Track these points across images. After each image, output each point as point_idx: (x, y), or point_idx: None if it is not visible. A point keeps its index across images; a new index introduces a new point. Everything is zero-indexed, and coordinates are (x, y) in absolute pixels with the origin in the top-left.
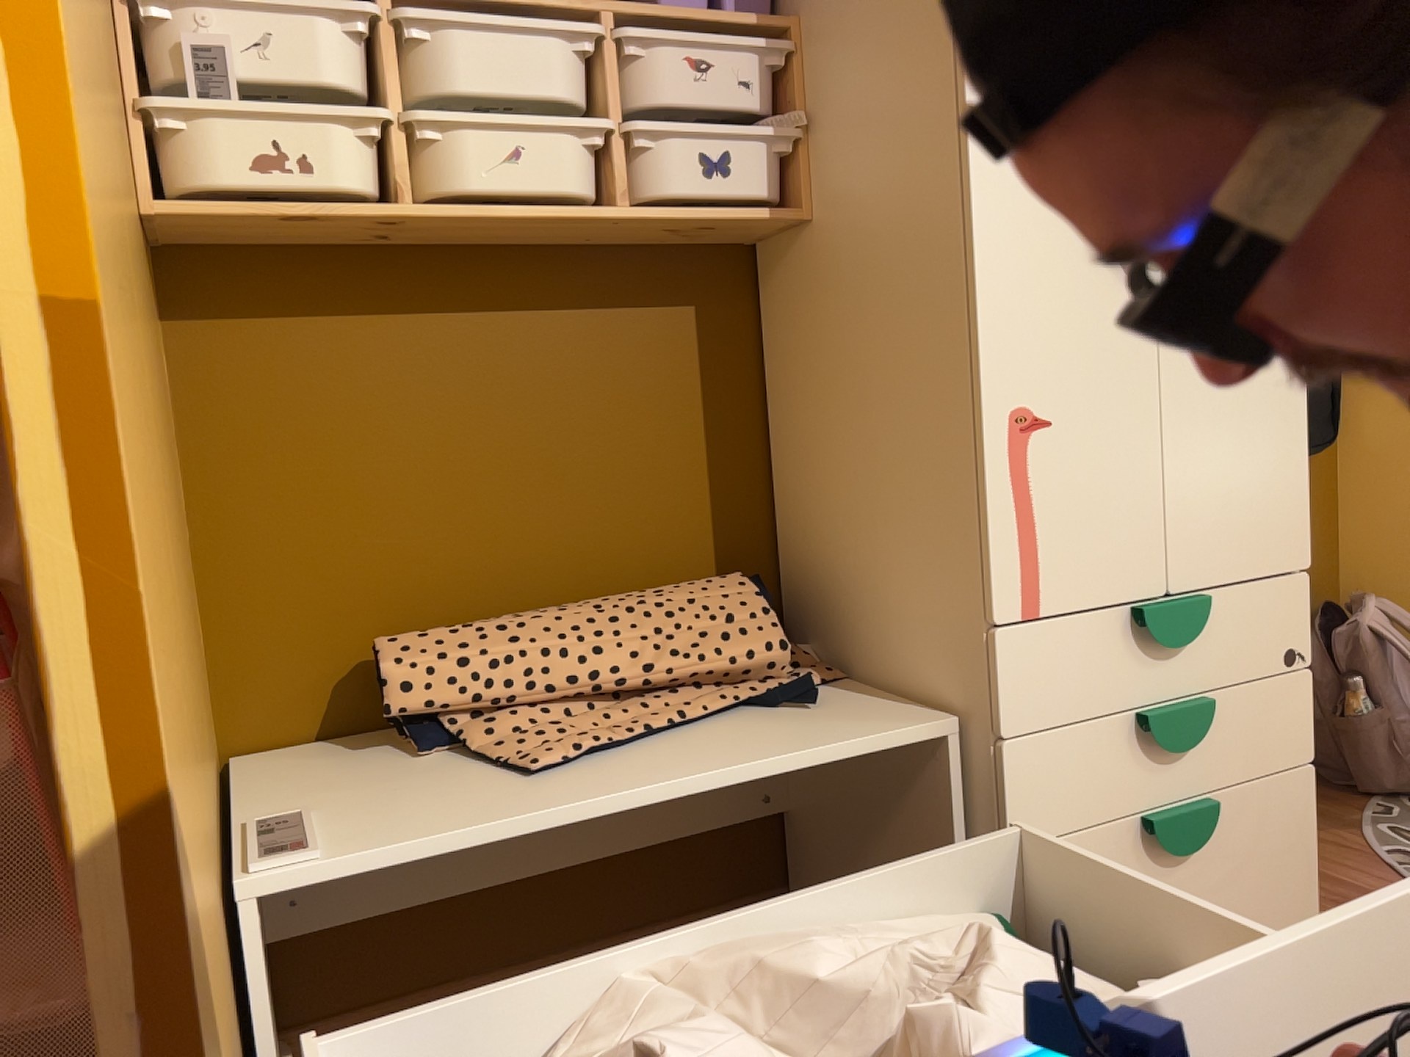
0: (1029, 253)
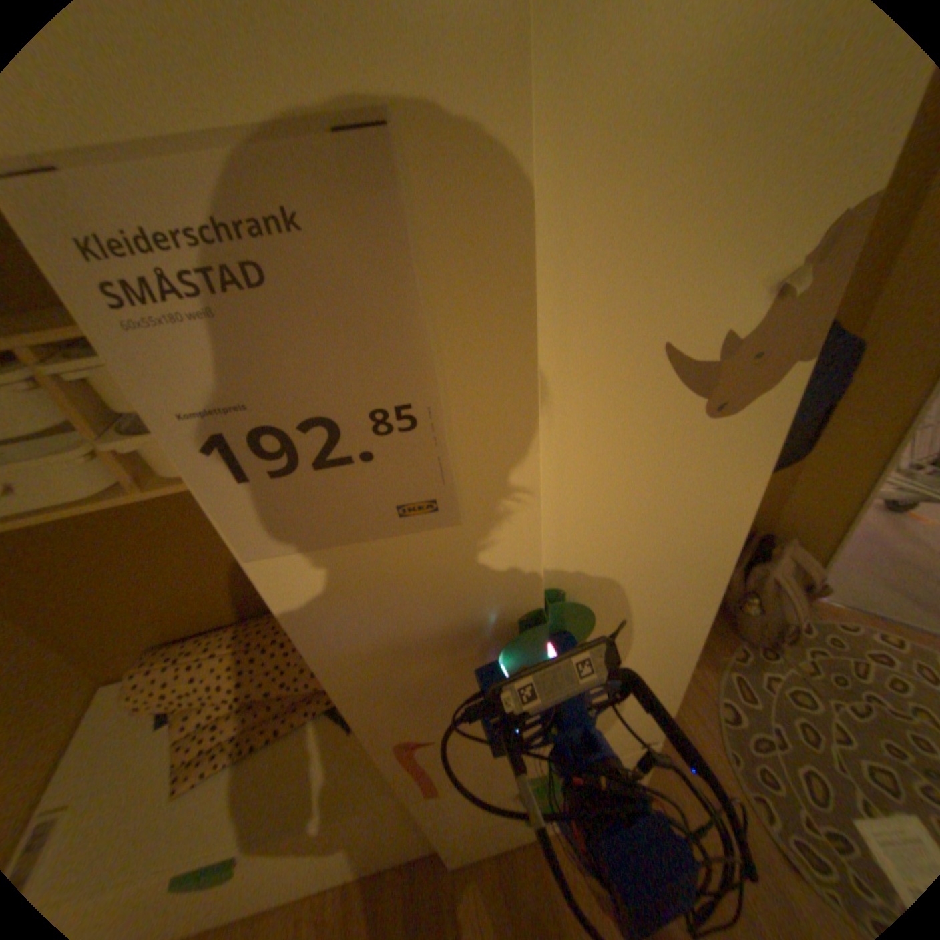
0: (387, 673)
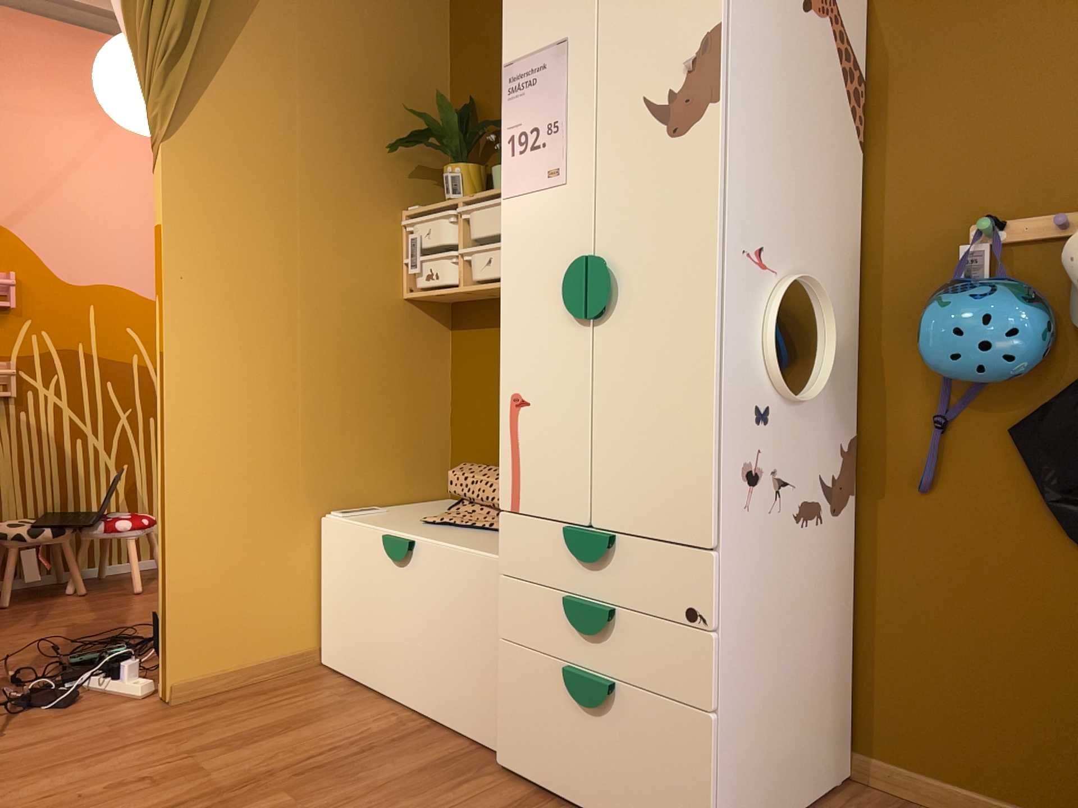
0: (522, 306)
